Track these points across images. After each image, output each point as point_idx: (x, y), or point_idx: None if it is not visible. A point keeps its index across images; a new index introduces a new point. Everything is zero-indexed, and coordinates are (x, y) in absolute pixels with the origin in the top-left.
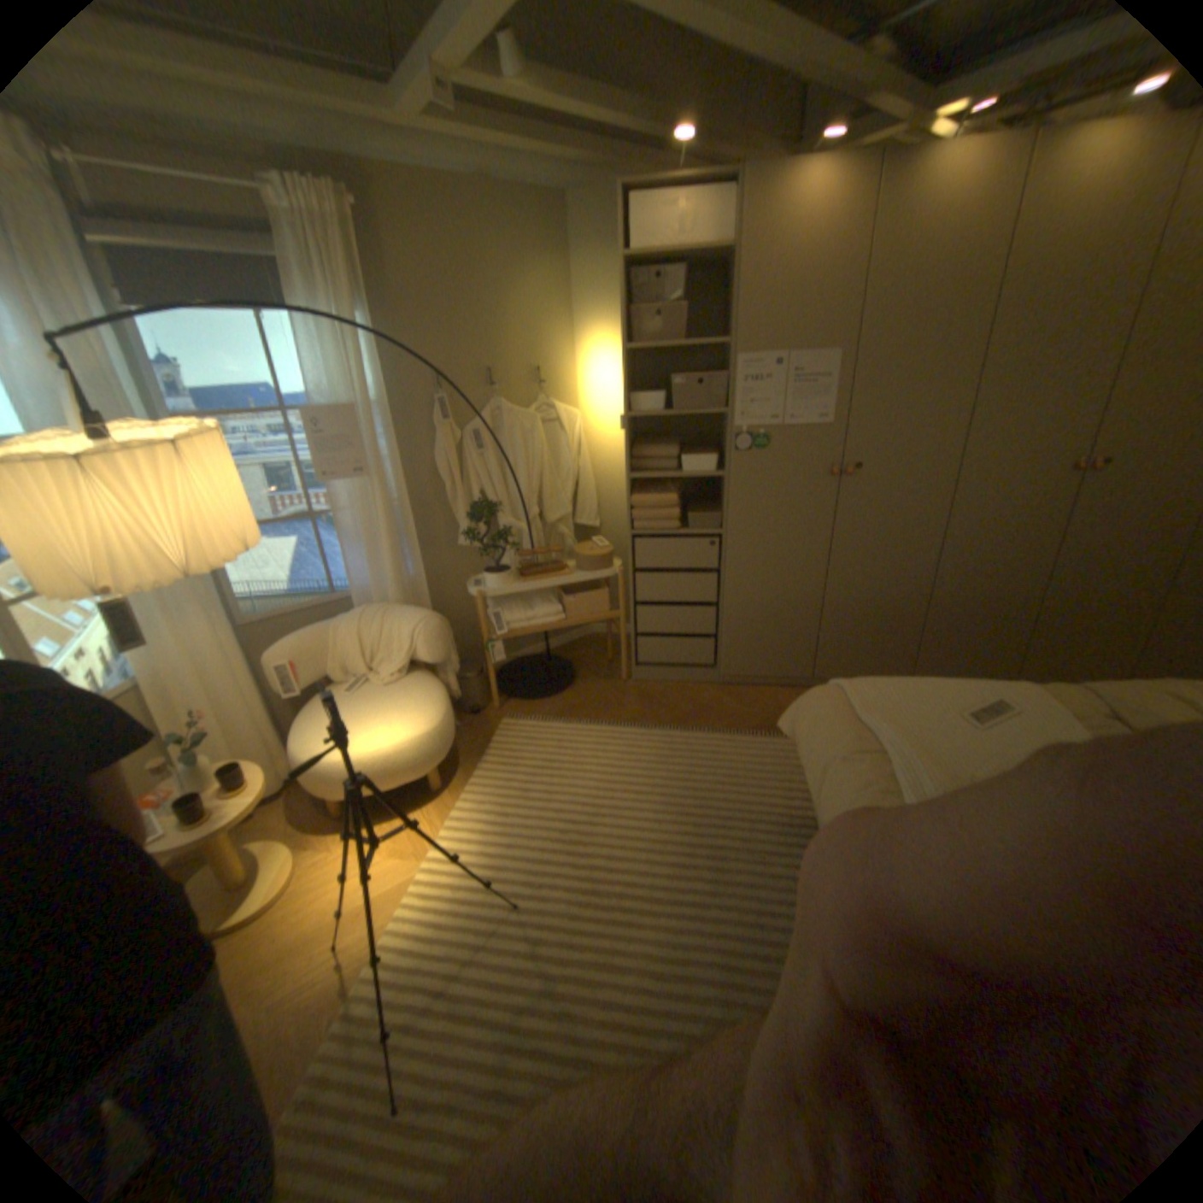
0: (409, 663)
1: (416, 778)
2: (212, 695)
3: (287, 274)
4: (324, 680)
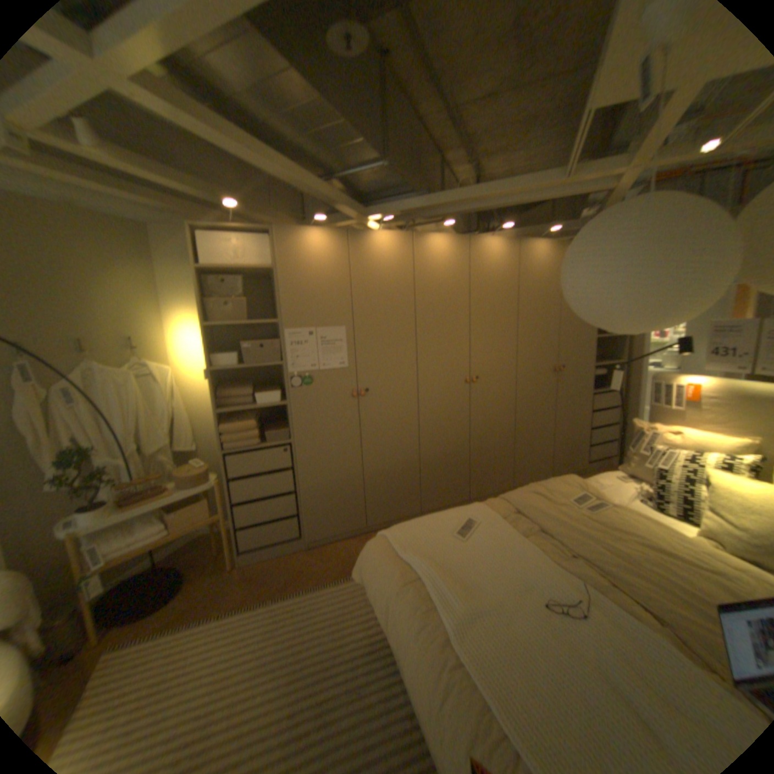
0: None
1: None
2: None
3: None
4: None
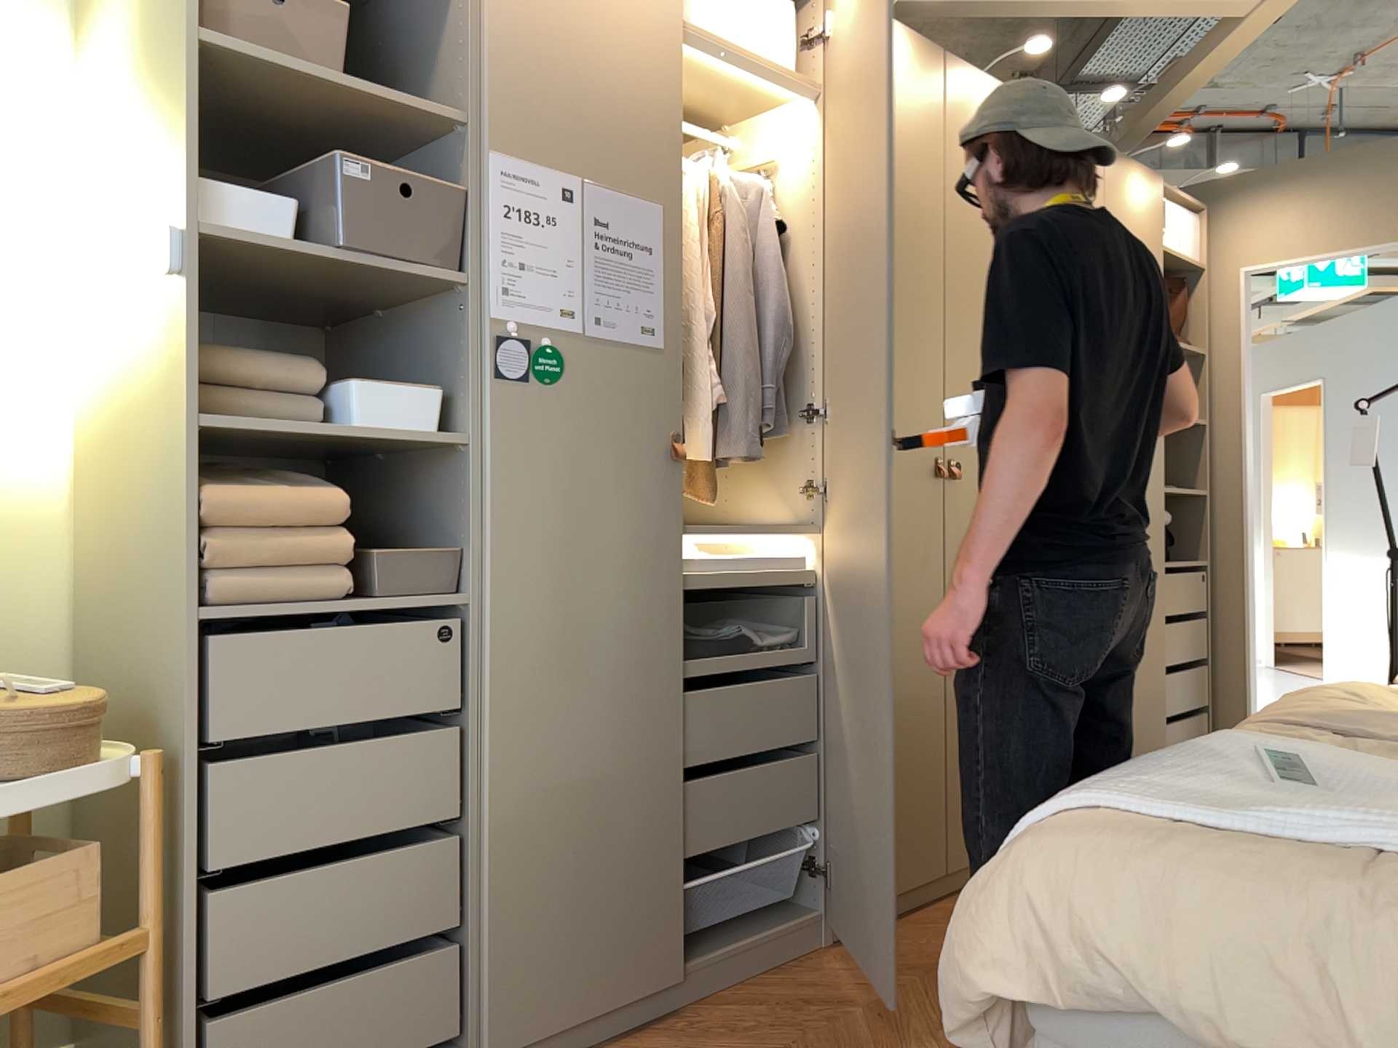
0: None
1: None
2: None
3: None
4: None
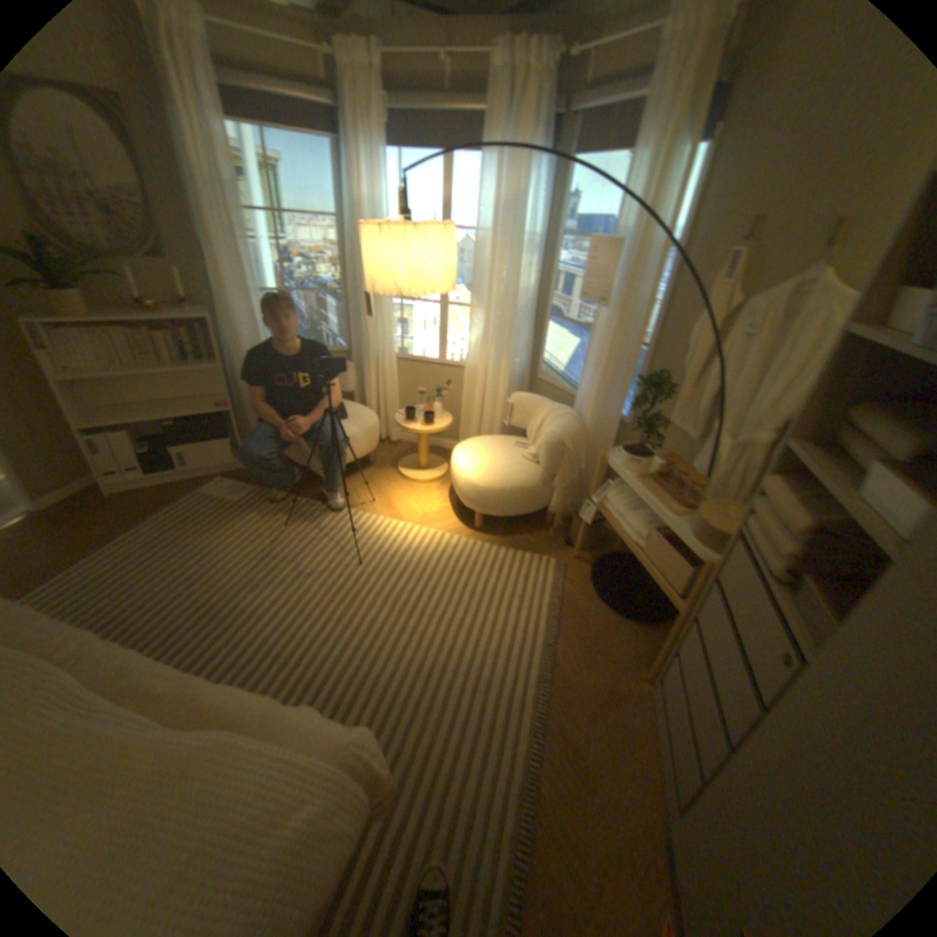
0: (535, 454)
1: (459, 500)
2: (486, 394)
3: (645, 110)
4: (524, 431)
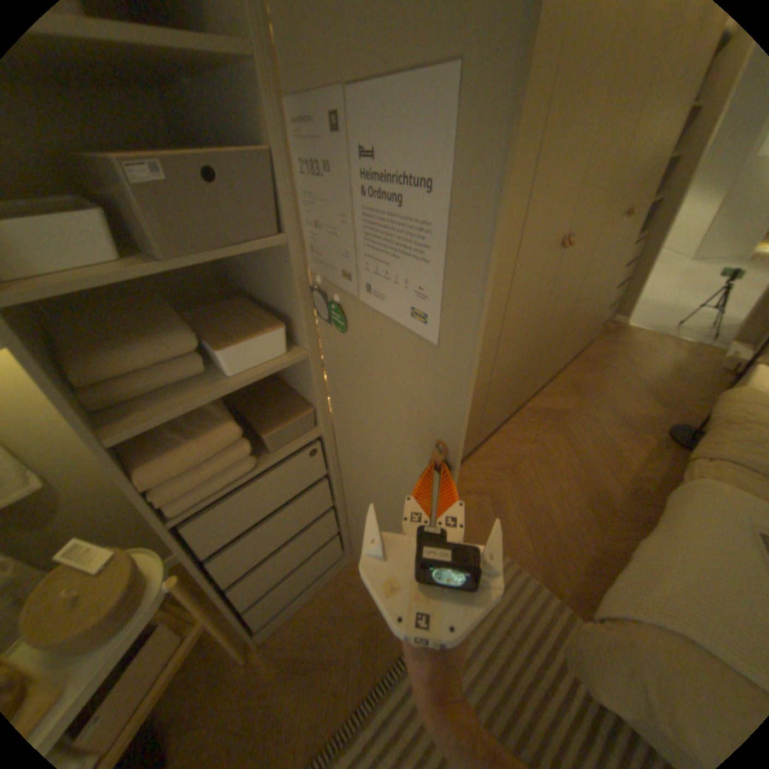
0: None
1: None
2: None
3: None
4: None
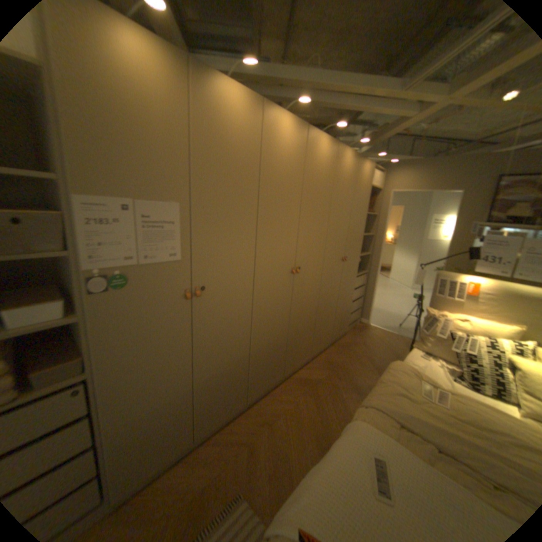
0: None
1: None
2: None
3: None
4: None
